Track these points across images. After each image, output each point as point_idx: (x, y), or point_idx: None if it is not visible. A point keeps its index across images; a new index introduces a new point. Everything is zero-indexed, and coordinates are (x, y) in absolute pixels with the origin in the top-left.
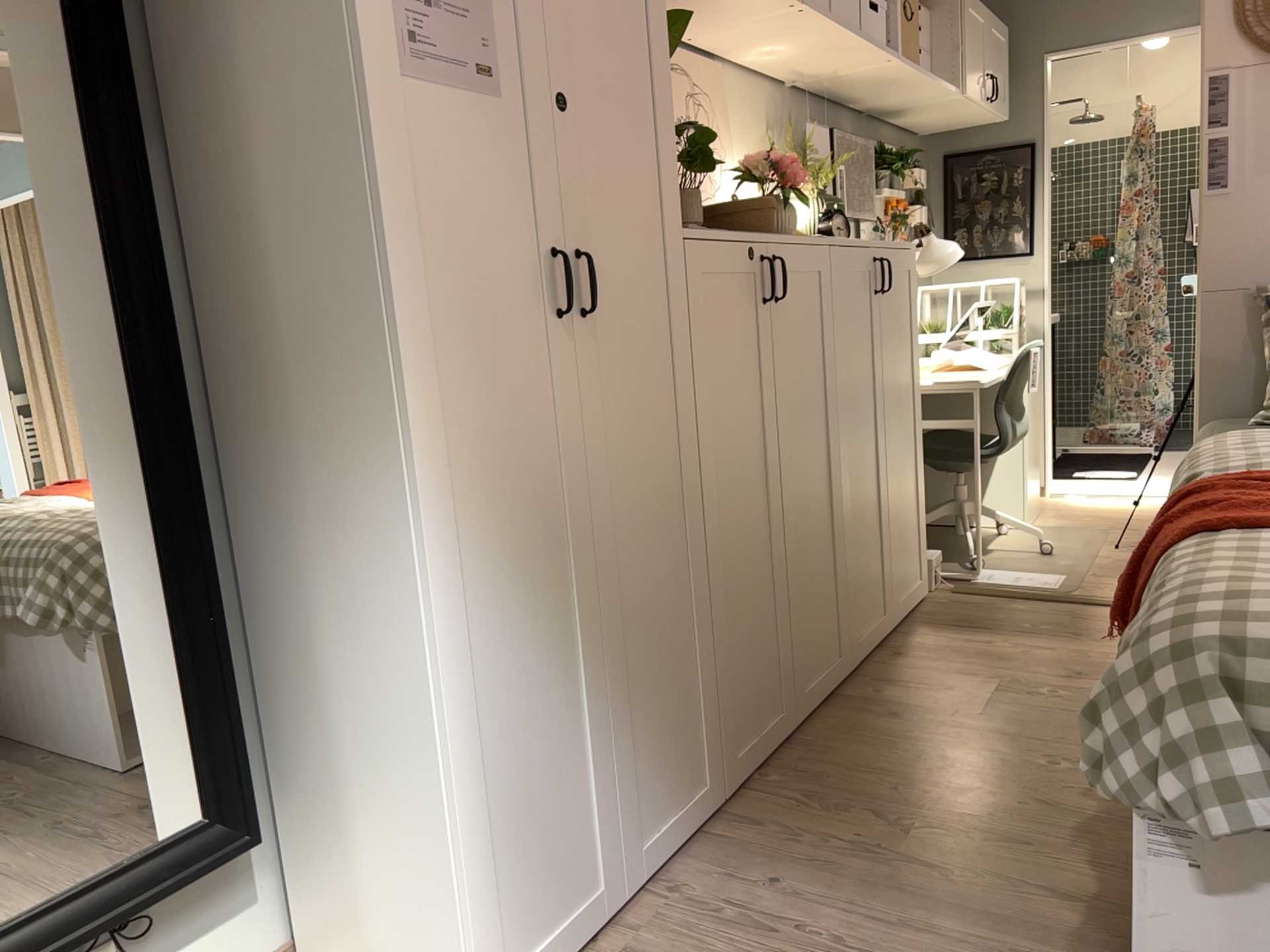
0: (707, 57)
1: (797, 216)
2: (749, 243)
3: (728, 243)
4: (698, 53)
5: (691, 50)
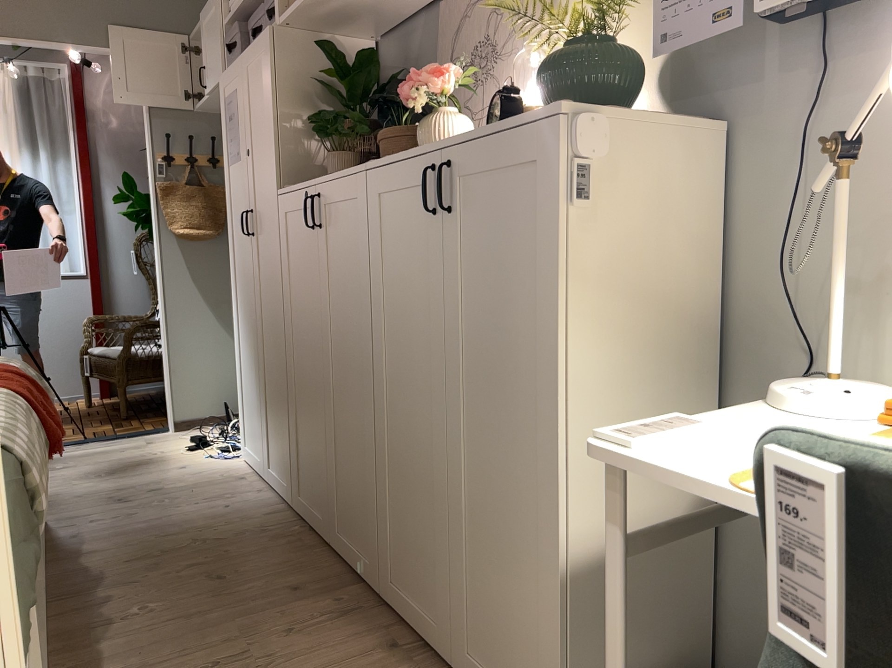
0: None
1: (432, 129)
2: (304, 190)
3: (293, 193)
4: None
5: None
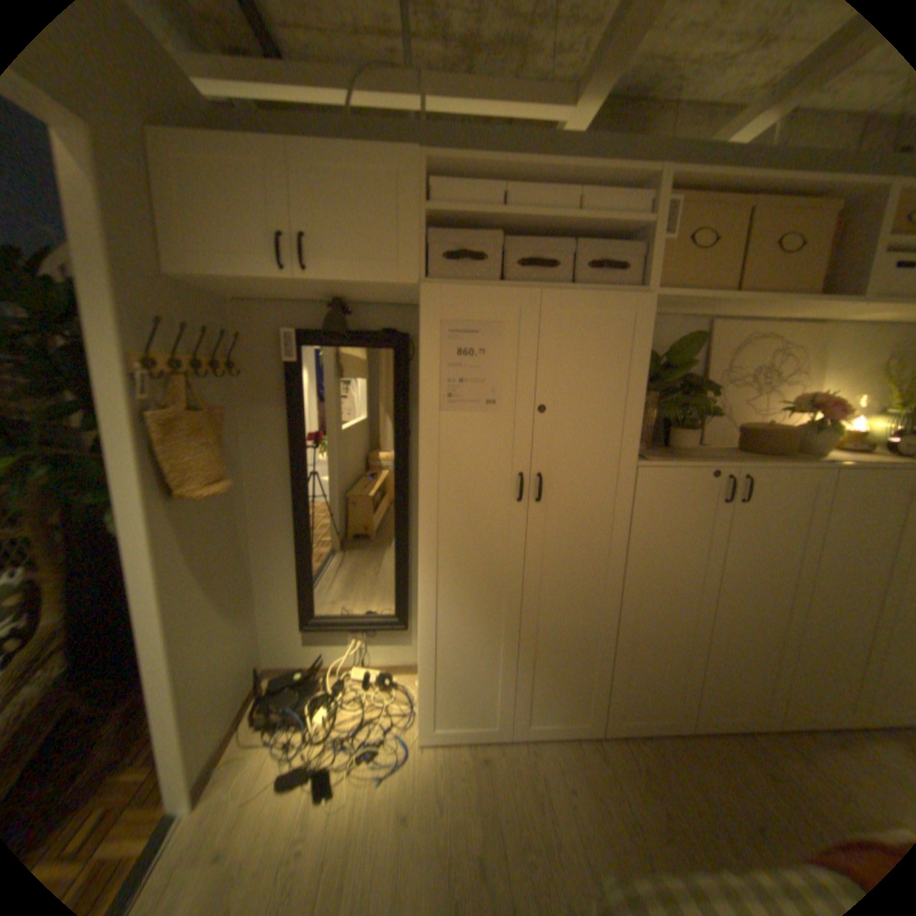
0: (813, 323)
1: (838, 440)
2: (716, 470)
3: (689, 470)
4: (805, 321)
5: (791, 322)
